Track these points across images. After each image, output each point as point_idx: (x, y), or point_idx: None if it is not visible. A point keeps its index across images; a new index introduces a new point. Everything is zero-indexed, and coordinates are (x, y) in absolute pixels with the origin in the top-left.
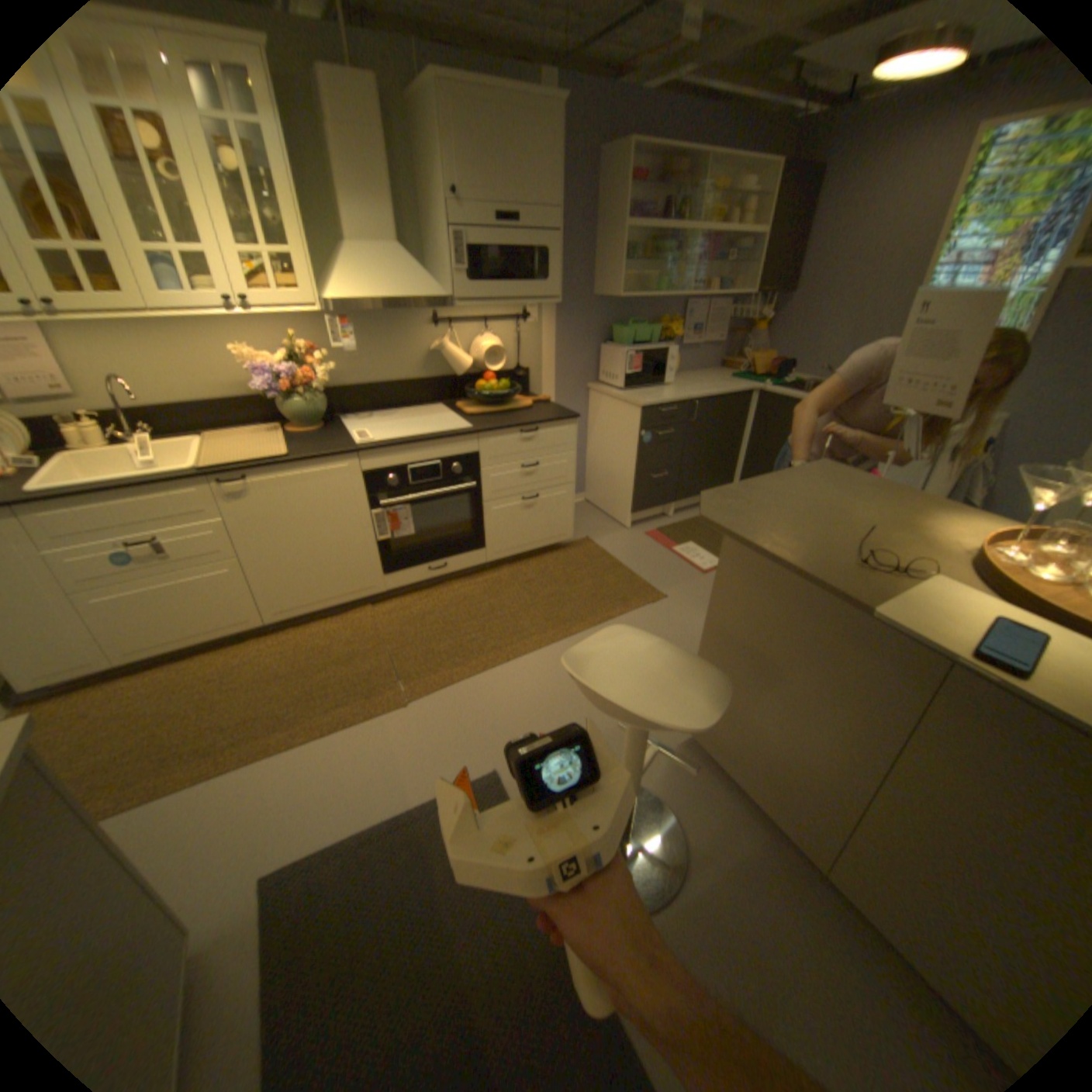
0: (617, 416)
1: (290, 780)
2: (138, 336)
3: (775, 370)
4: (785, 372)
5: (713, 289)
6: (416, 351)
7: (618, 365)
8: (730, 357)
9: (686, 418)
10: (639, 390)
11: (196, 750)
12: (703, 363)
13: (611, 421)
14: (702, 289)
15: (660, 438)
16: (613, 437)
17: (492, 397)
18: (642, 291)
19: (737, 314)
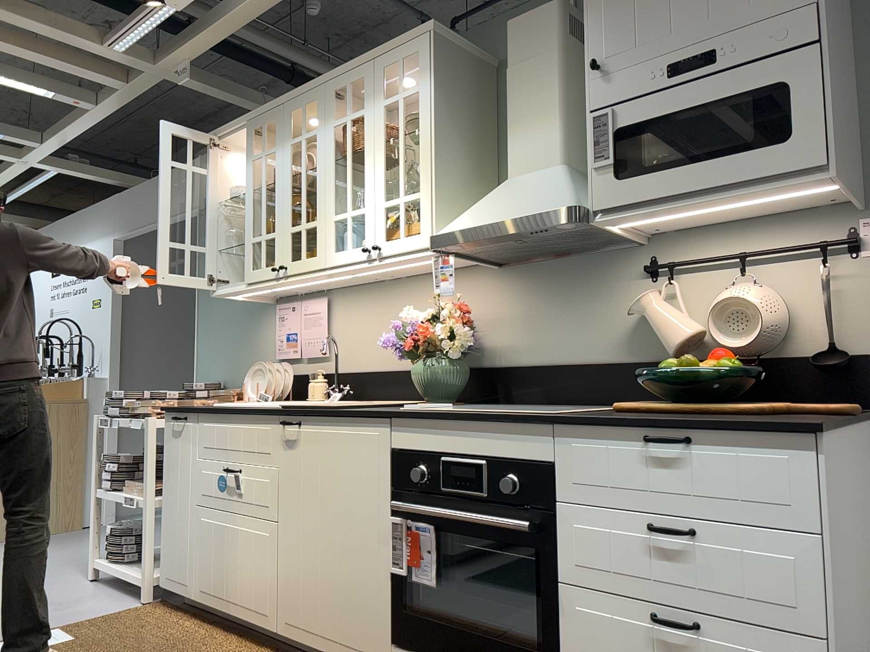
0: None
1: None
2: (372, 307)
3: None
4: None
5: None
6: (618, 318)
7: None
8: None
9: None
10: None
11: None
12: None
13: None
14: None
15: None
16: None
17: (676, 383)
18: None
19: None
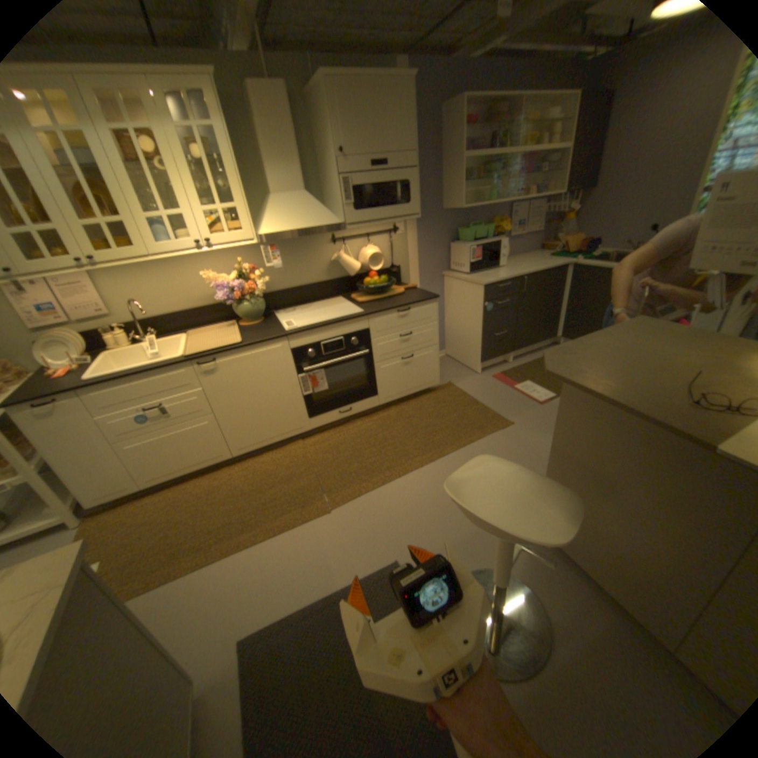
0: (466, 293)
1: (254, 568)
2: (146, 272)
3: (585, 247)
4: (593, 247)
5: (531, 193)
6: (322, 262)
7: (464, 257)
8: (547, 241)
9: (518, 289)
10: (481, 273)
11: (193, 546)
12: (527, 248)
13: (462, 297)
14: (523, 195)
15: (499, 306)
16: (464, 308)
17: (376, 289)
18: (478, 201)
19: (551, 209)
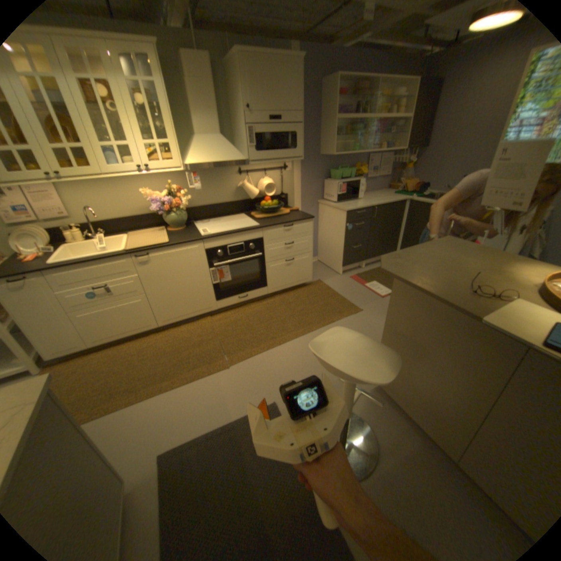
0: (334, 216)
1: (172, 406)
2: (98, 187)
3: (418, 189)
4: (424, 189)
5: (383, 148)
6: (230, 188)
7: (333, 190)
8: (393, 183)
9: (370, 216)
10: (345, 202)
11: (126, 390)
12: (379, 187)
13: (330, 219)
14: (377, 148)
15: (356, 227)
16: (331, 227)
17: (269, 209)
18: (345, 151)
19: (396, 160)
